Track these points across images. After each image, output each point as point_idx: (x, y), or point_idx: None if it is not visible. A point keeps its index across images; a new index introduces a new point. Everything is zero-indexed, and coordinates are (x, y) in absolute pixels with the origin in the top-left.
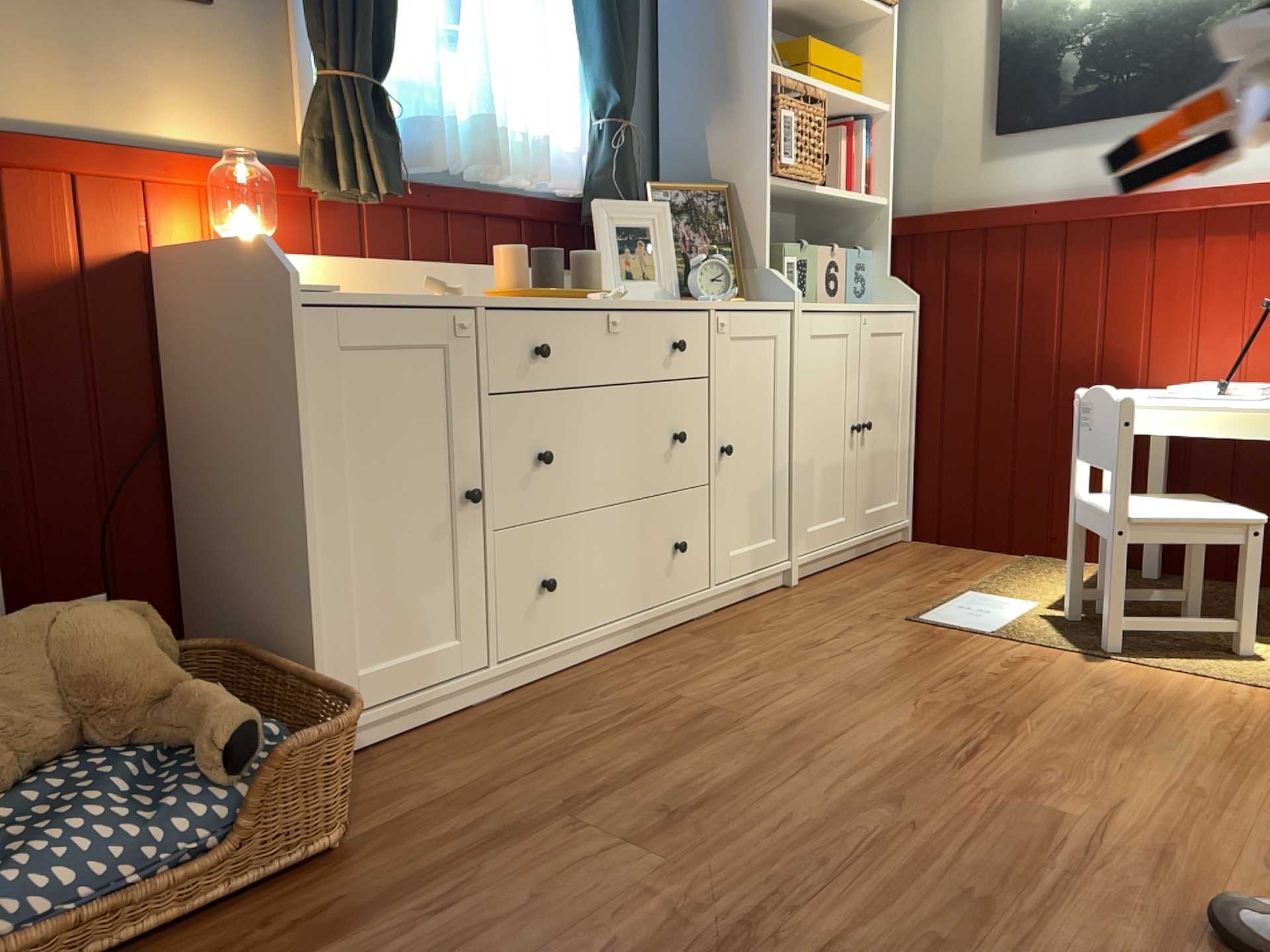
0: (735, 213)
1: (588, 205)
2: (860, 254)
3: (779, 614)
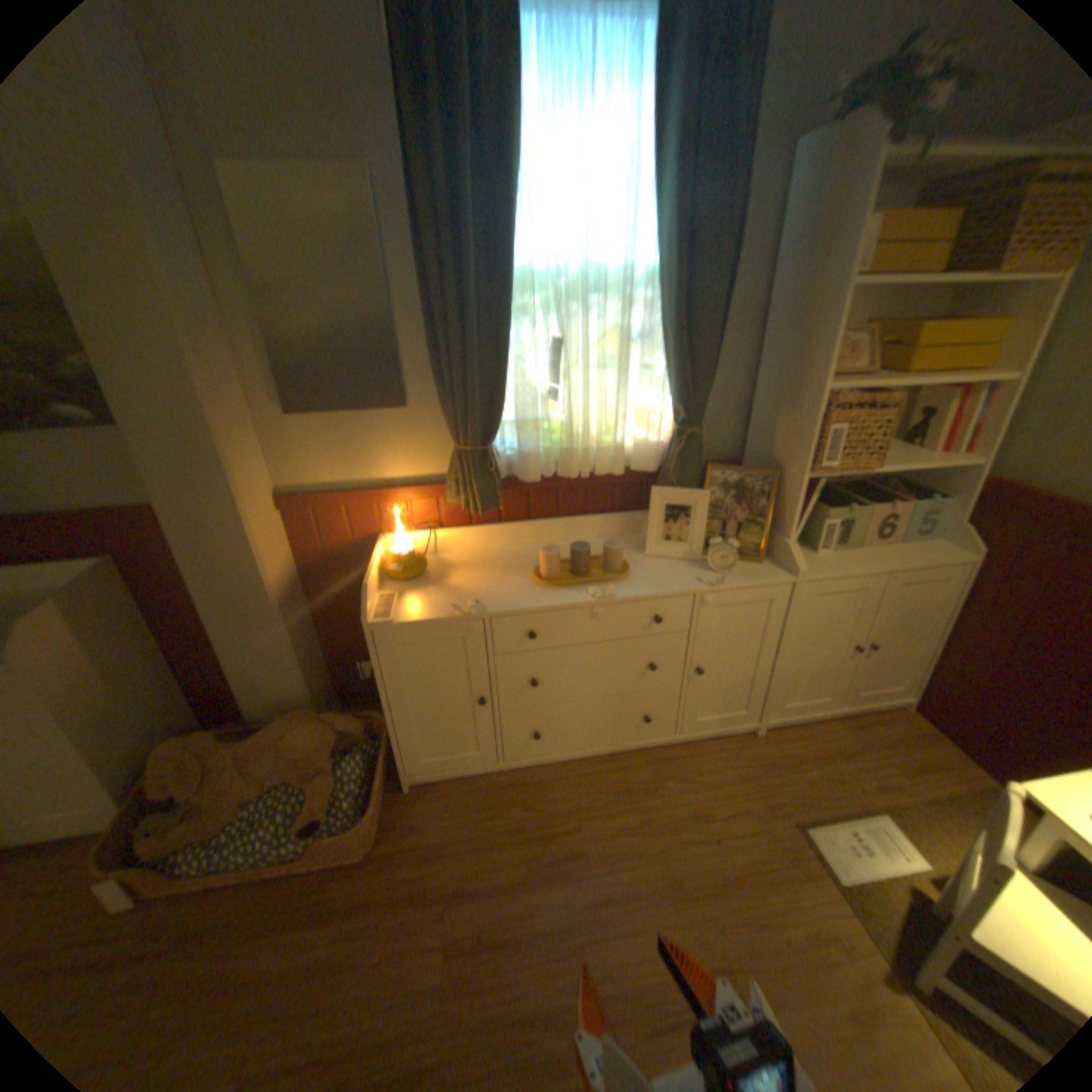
0: (780, 490)
1: (659, 479)
2: (945, 496)
3: (717, 768)
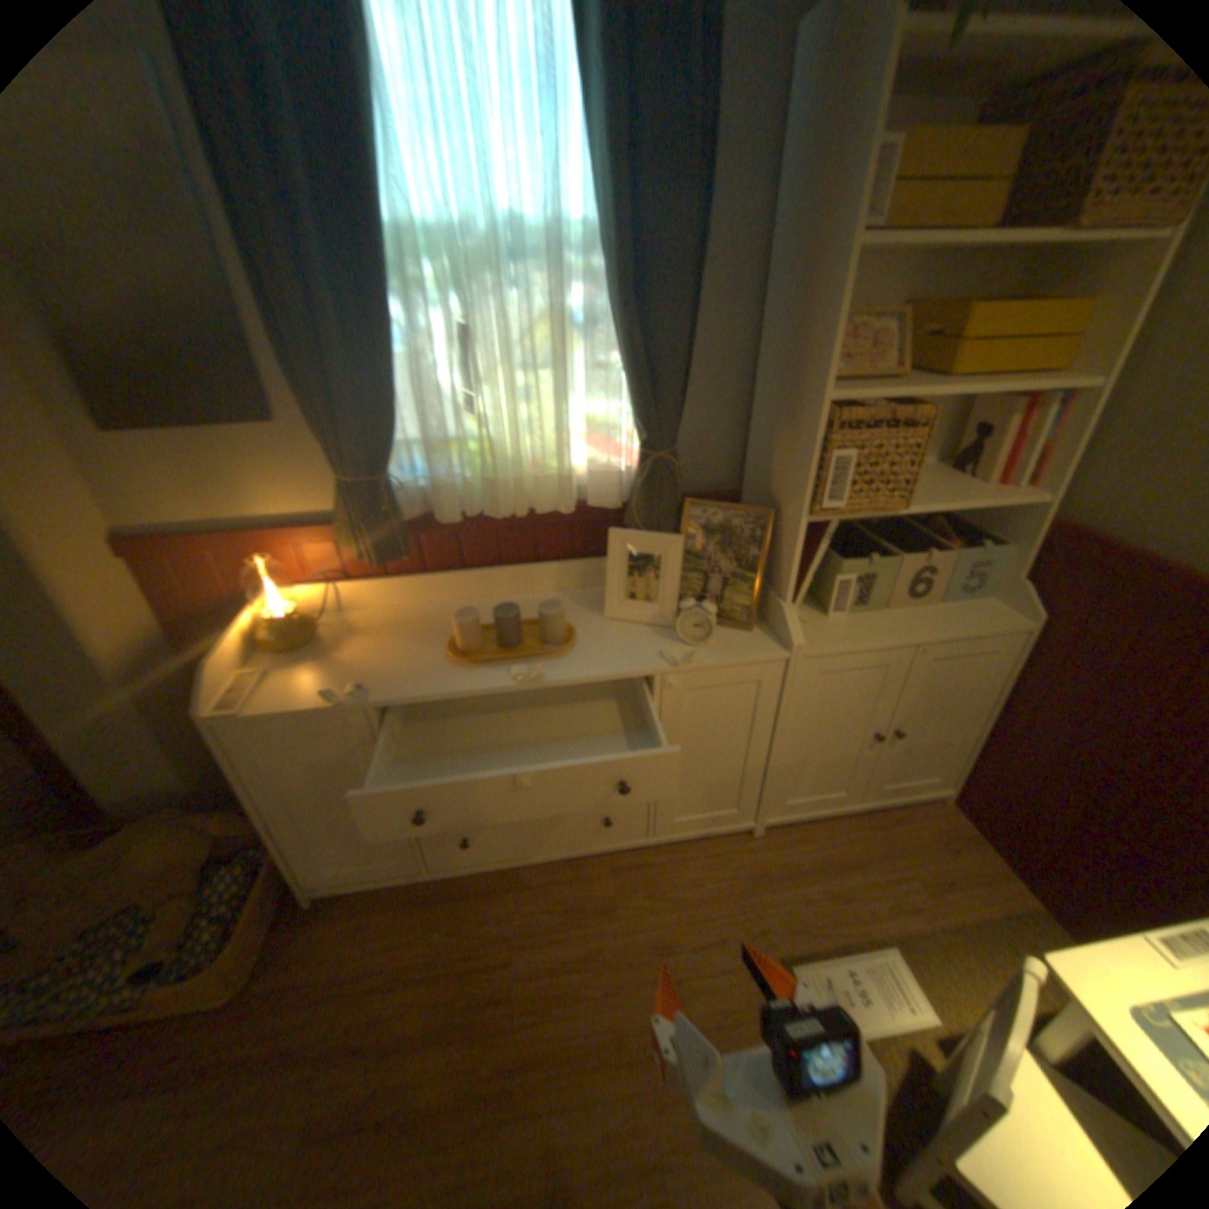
0: (777, 535)
1: (626, 517)
2: (1001, 541)
3: (697, 880)
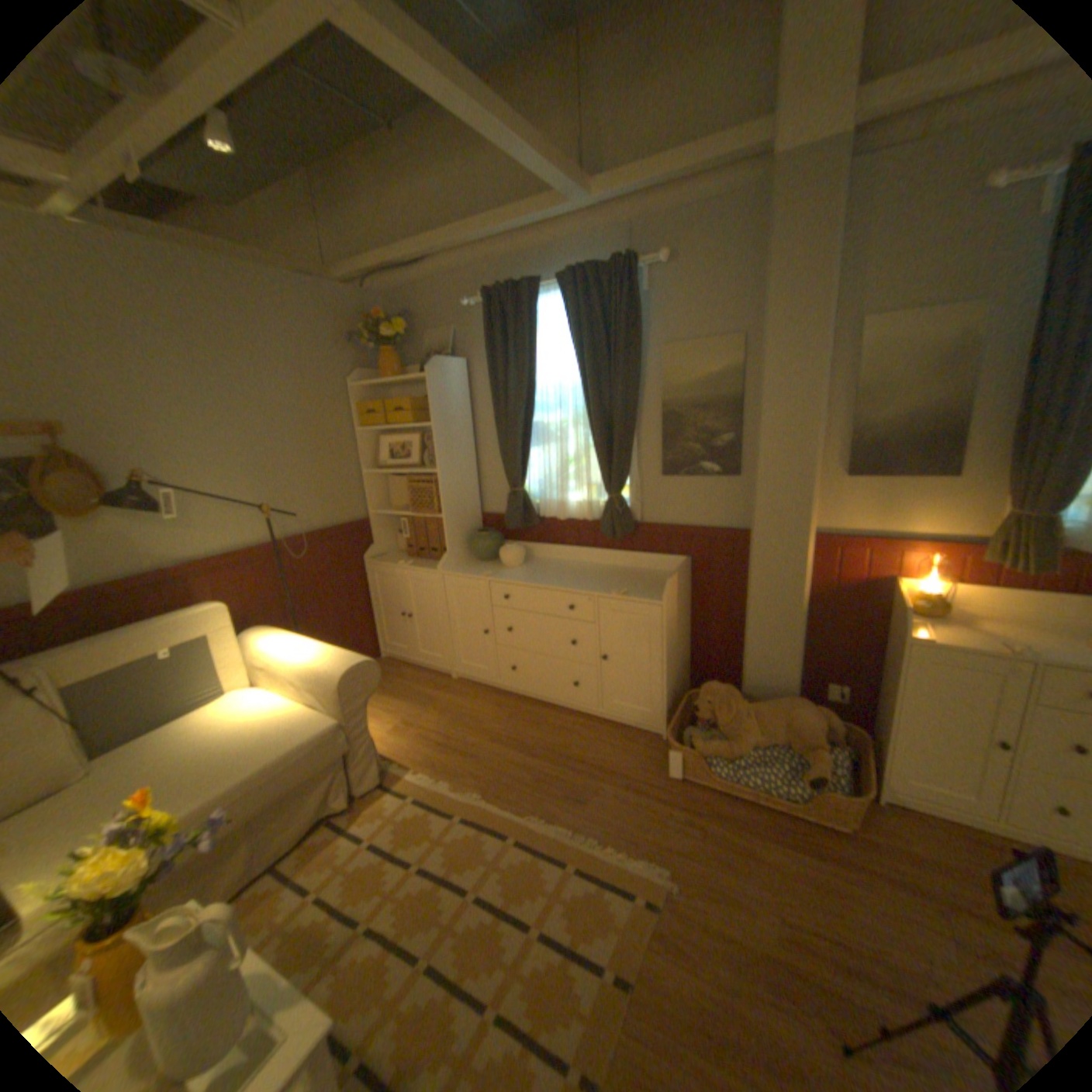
0: None
1: None
2: None
3: None
